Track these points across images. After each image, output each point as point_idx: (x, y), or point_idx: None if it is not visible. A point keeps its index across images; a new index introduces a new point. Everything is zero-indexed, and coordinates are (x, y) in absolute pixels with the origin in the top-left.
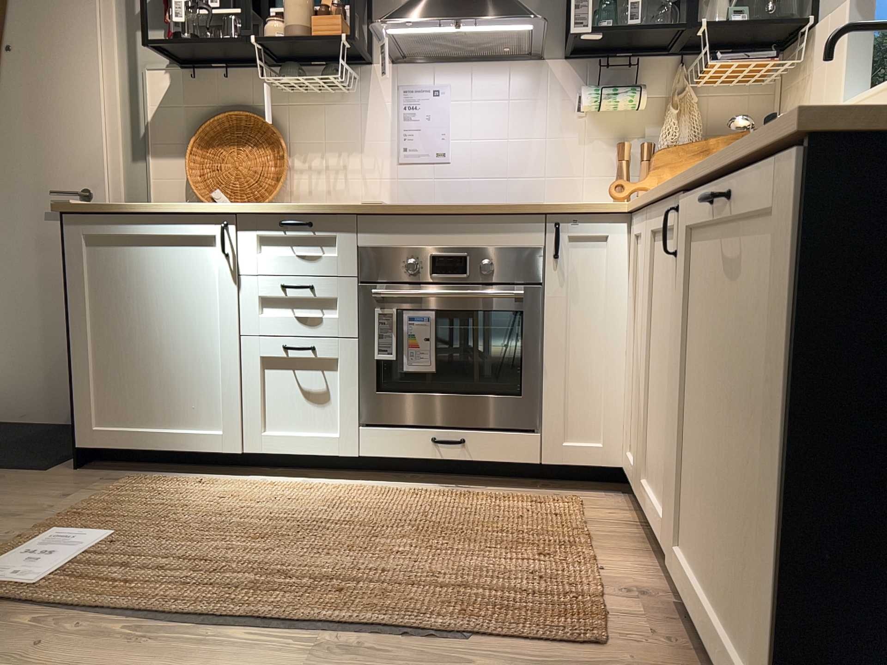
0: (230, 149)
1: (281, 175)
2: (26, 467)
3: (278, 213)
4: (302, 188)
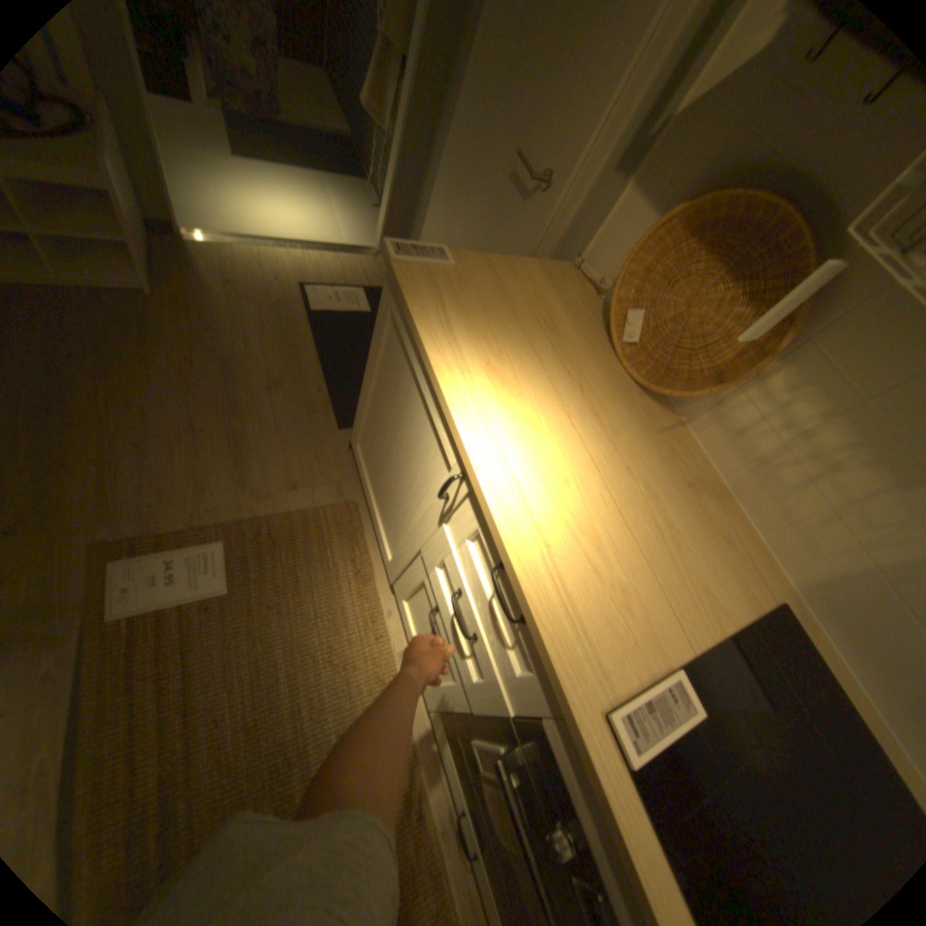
0: (718, 269)
1: (728, 383)
2: (339, 412)
3: (506, 558)
4: (744, 418)
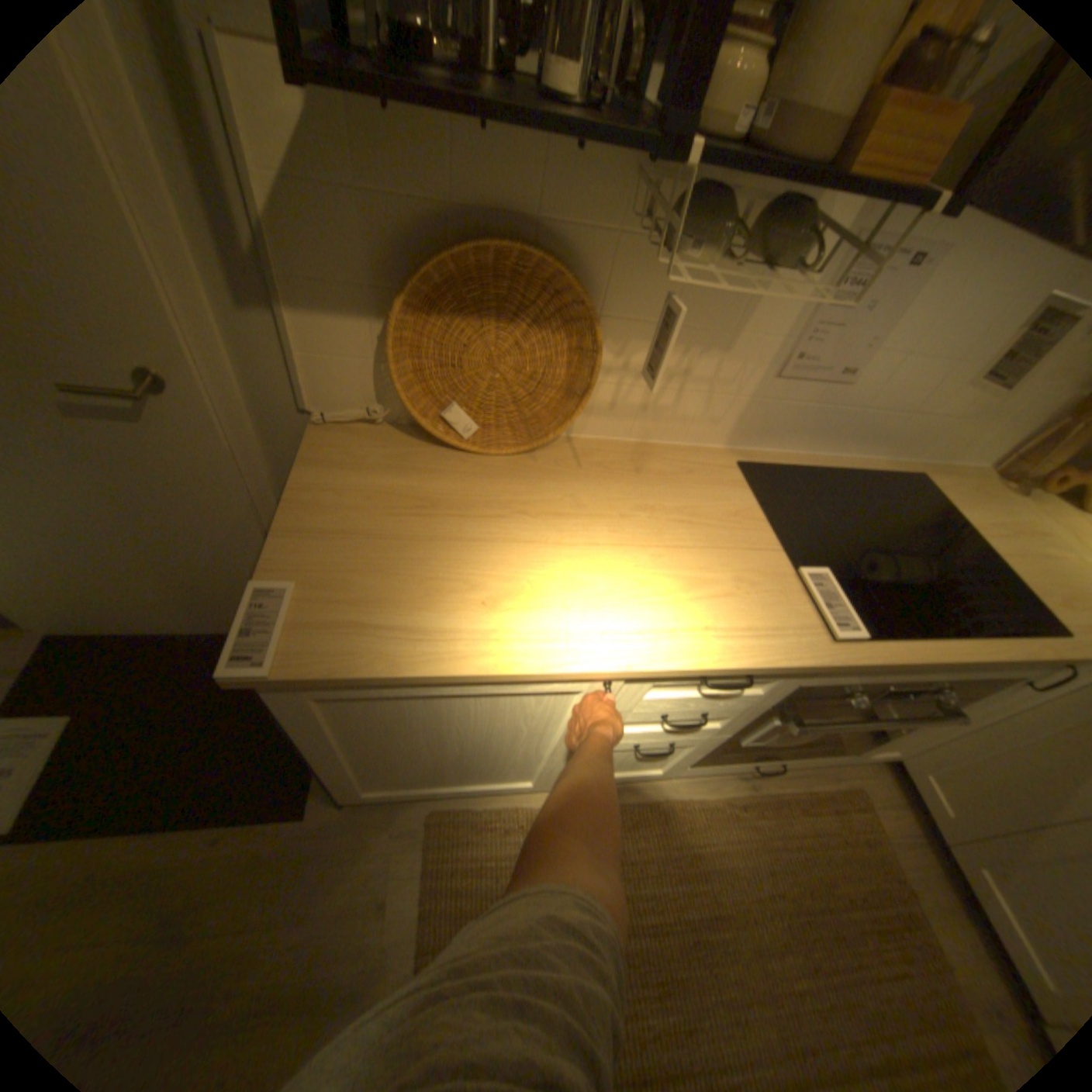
0: (485, 323)
1: (585, 391)
2: (271, 814)
3: (709, 670)
4: (604, 395)
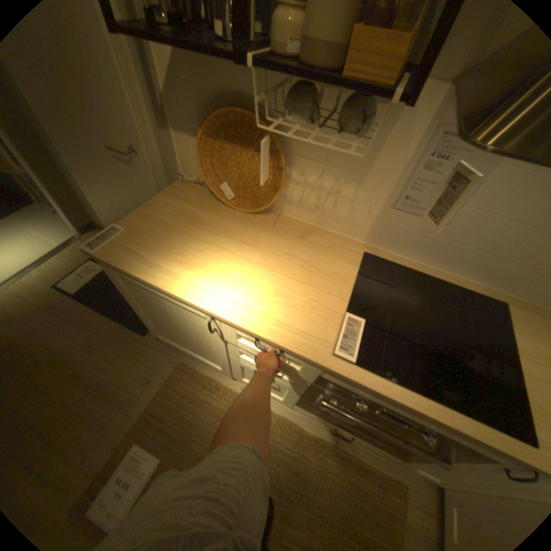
0: (236, 147)
1: (279, 189)
2: (135, 329)
3: (255, 334)
4: (297, 195)
